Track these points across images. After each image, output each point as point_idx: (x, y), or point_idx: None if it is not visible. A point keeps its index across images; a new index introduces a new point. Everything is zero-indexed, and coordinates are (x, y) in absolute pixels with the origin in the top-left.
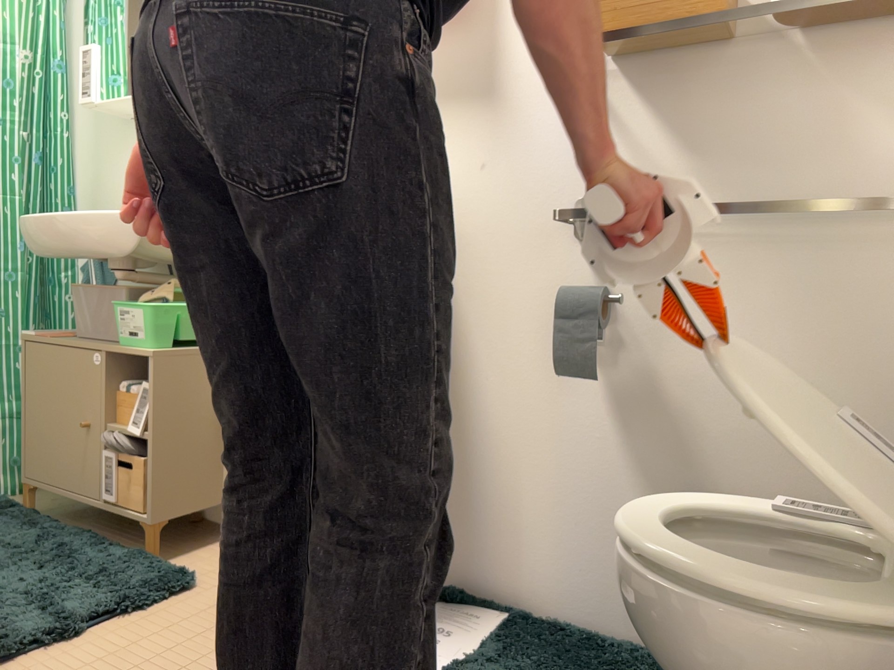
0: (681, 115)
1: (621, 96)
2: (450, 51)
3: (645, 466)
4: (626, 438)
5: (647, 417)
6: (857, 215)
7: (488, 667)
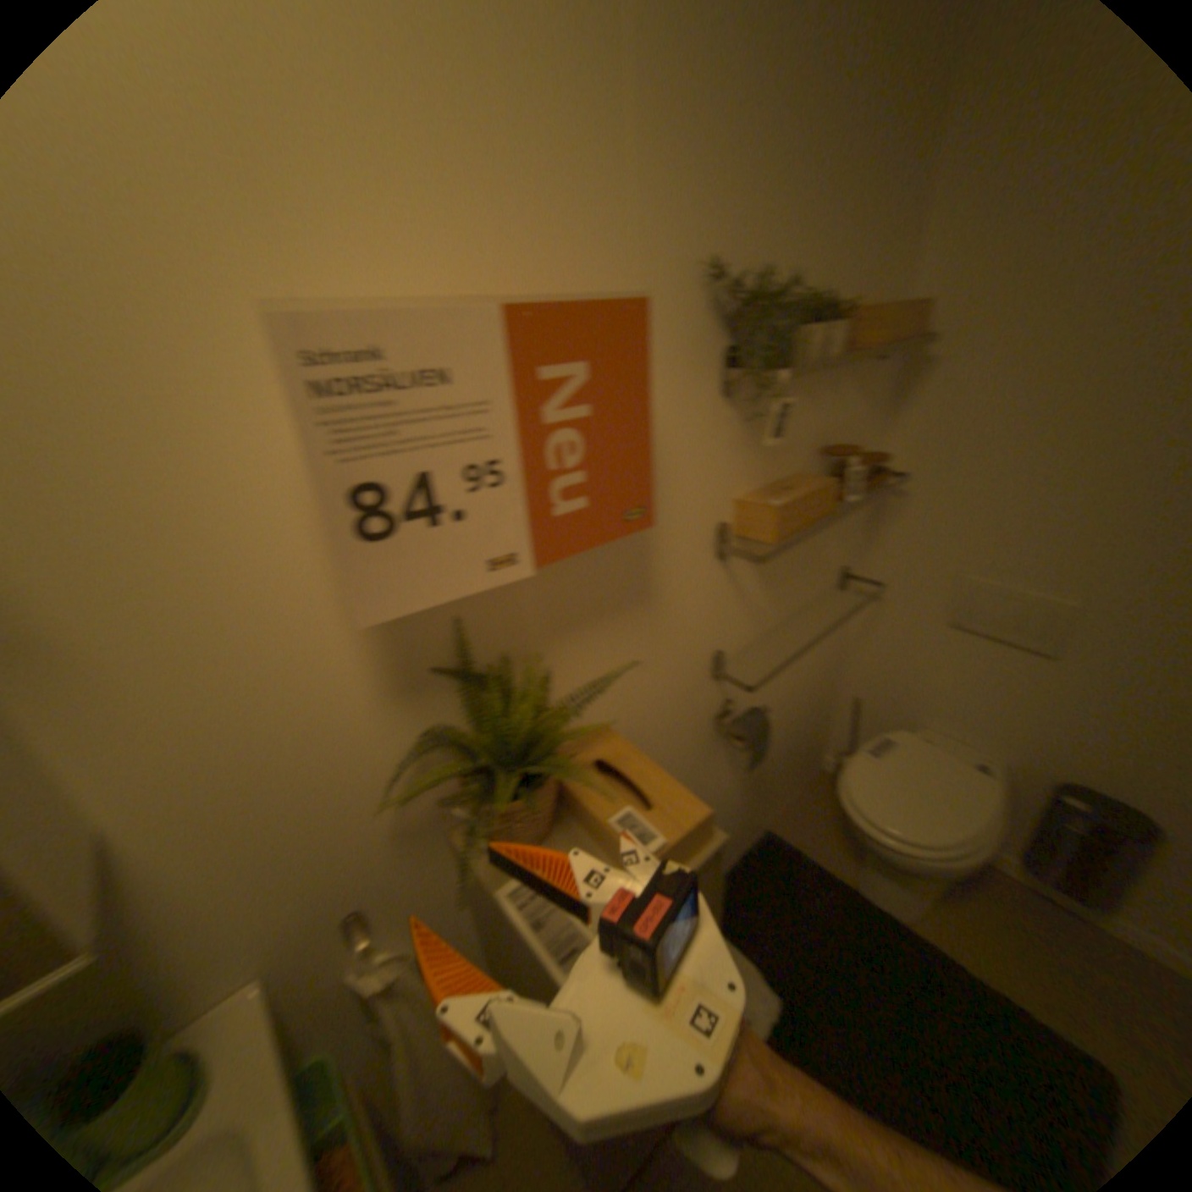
0: (767, 567)
1: (739, 564)
2: (598, 563)
3: (743, 777)
4: (735, 773)
5: (745, 753)
6: (820, 595)
7: (775, 962)
